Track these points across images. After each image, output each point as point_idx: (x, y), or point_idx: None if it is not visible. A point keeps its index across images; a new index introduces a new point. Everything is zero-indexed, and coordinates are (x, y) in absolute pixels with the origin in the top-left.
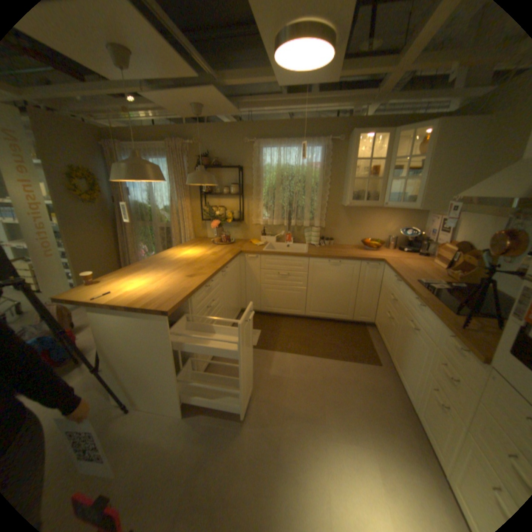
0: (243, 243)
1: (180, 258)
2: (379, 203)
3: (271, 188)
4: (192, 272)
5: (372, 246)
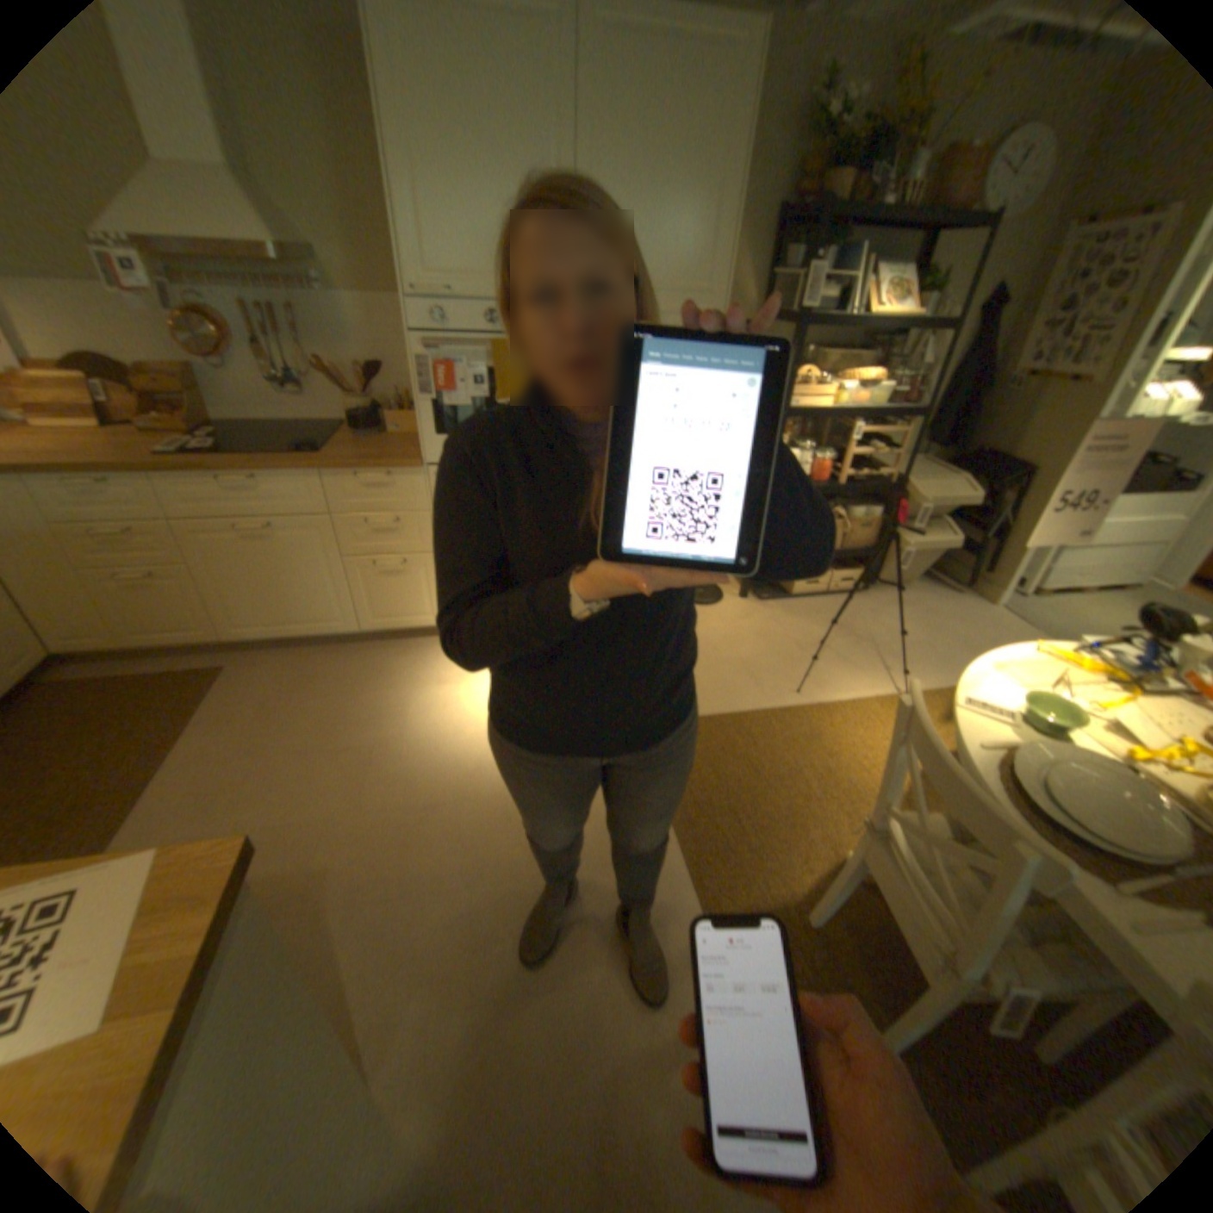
0: None
1: None
2: None
3: None
4: None
5: None
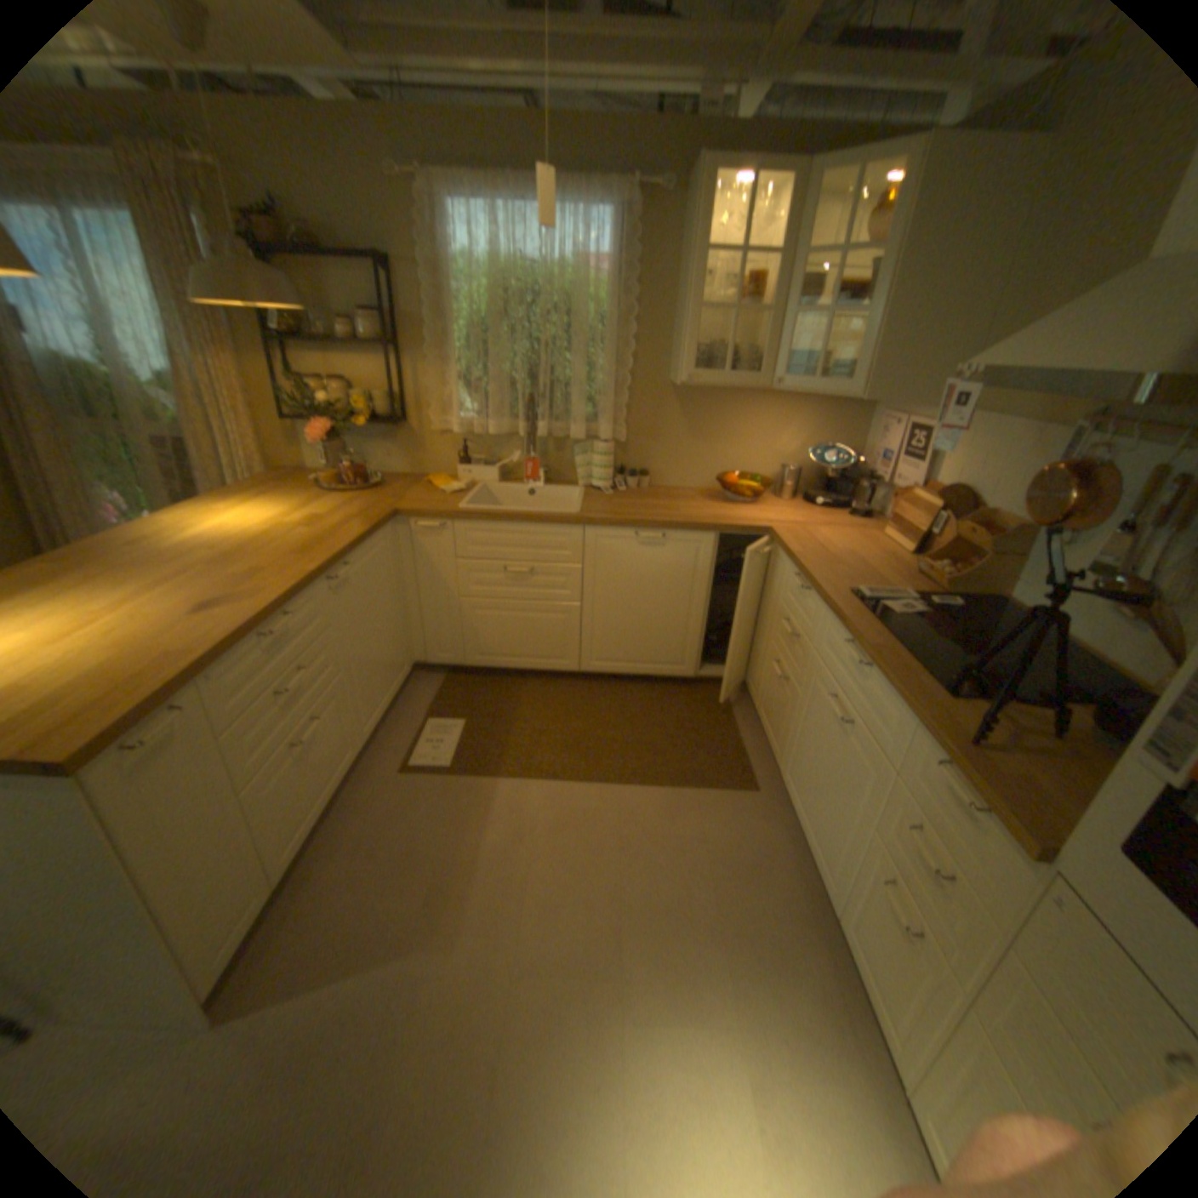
0: (406, 486)
1: (193, 540)
2: (762, 379)
3: (478, 326)
4: (217, 589)
5: (742, 492)
